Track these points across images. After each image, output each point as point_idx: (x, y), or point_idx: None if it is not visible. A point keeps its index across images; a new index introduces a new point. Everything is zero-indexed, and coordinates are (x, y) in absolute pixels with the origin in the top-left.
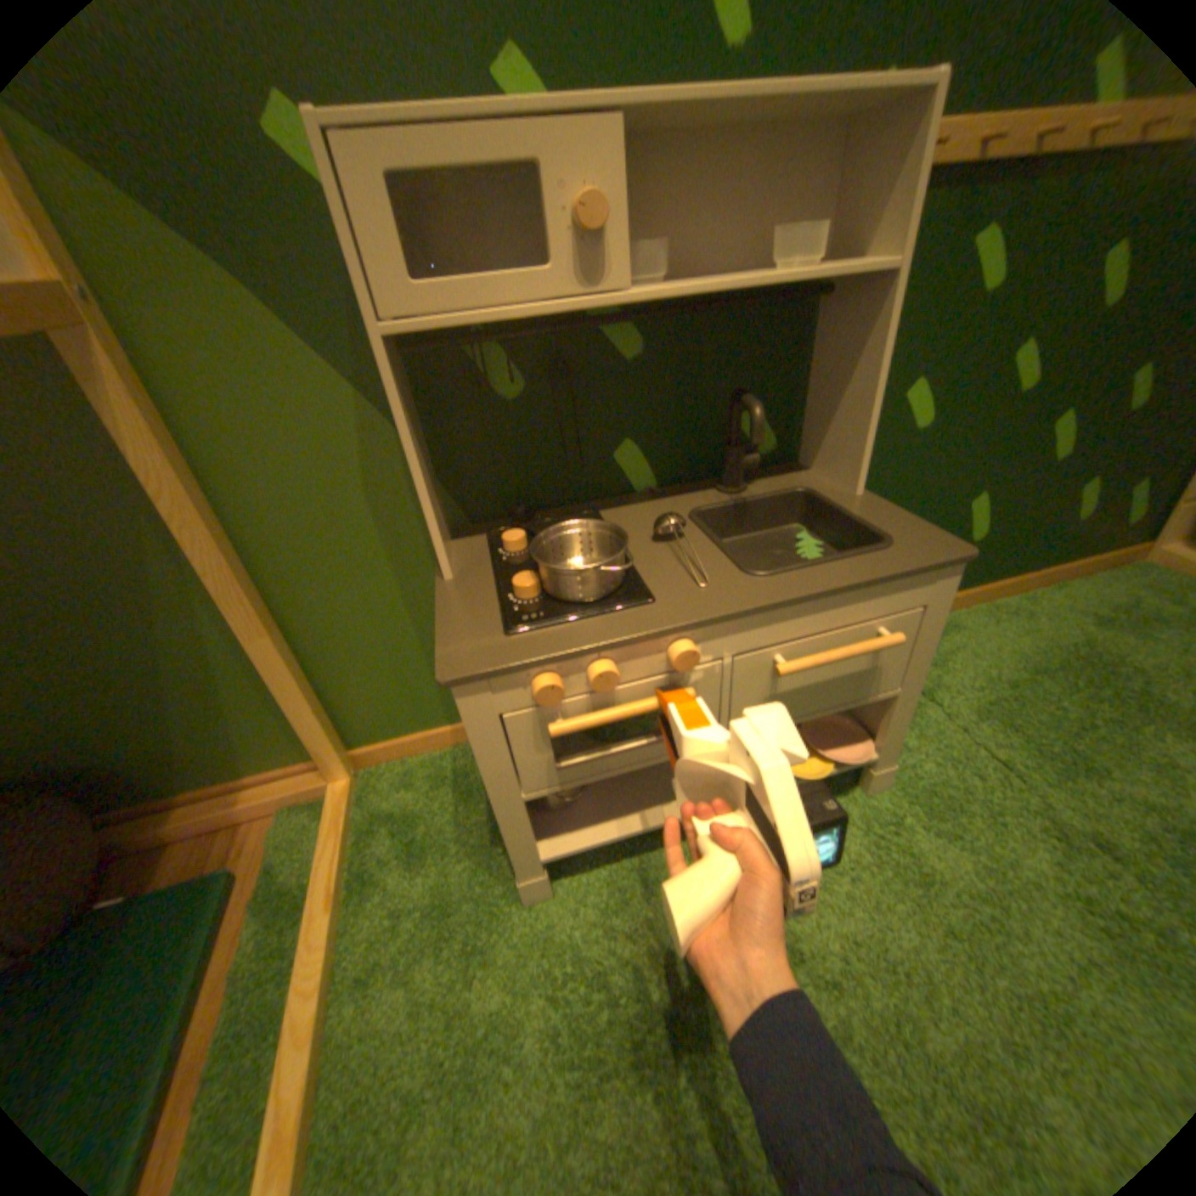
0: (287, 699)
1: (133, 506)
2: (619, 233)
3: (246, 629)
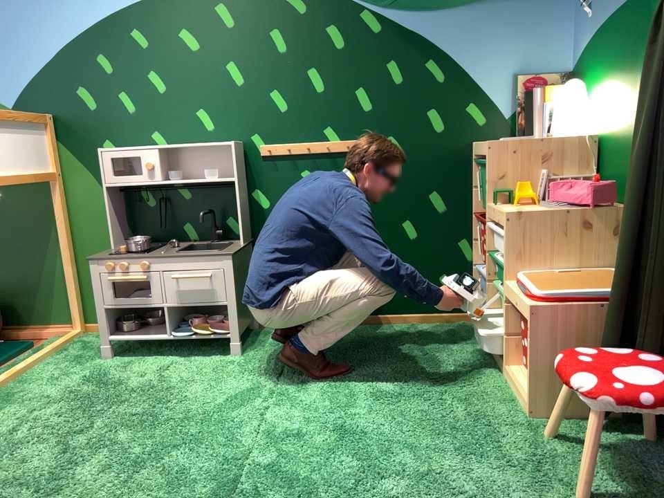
0: (69, 289)
1: (52, 222)
2: (156, 169)
3: (65, 261)
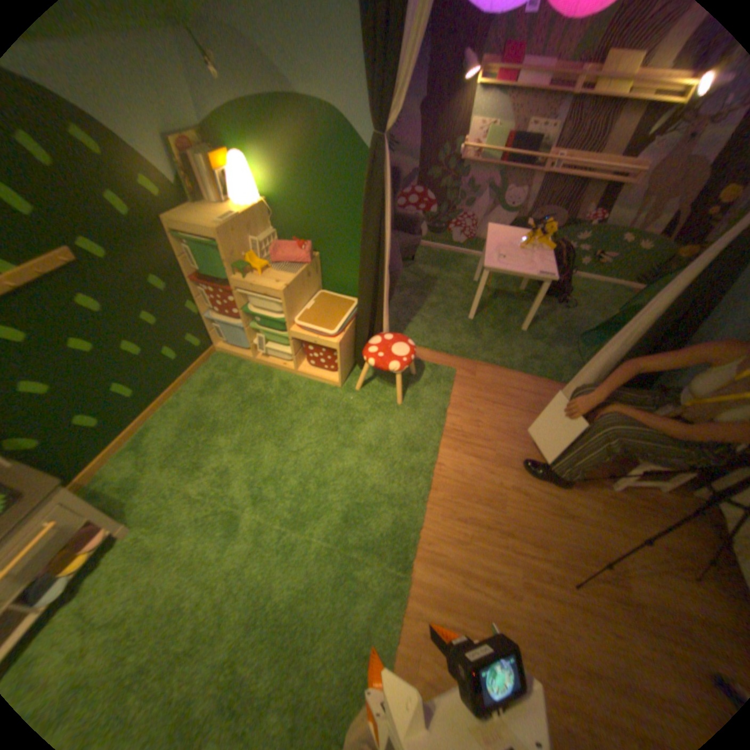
0: None
1: None
2: None
3: None
